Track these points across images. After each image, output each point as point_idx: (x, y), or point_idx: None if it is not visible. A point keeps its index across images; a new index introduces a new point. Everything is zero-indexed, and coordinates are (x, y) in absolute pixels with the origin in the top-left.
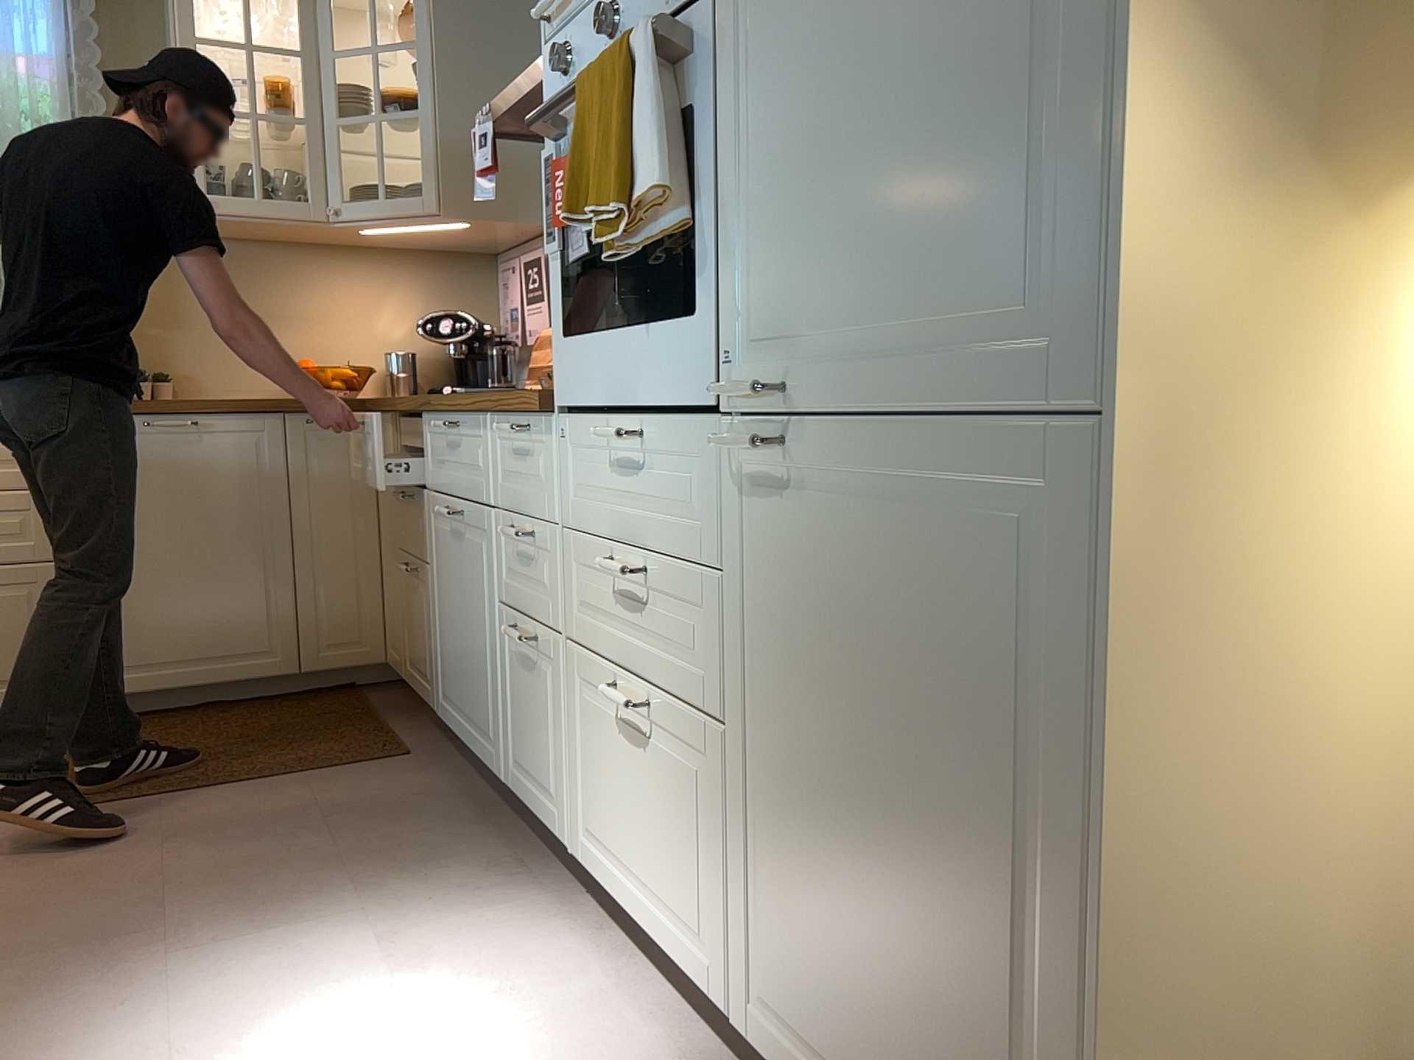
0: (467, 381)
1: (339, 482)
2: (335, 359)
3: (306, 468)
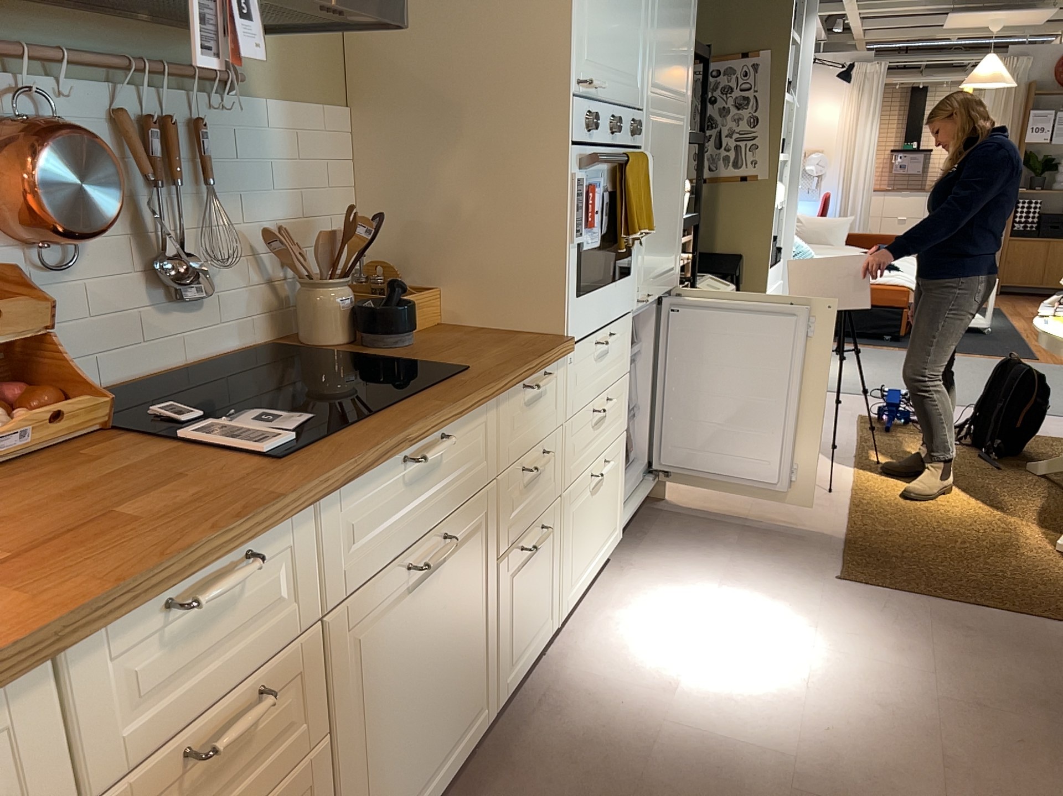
0: None
1: None
2: None
3: None
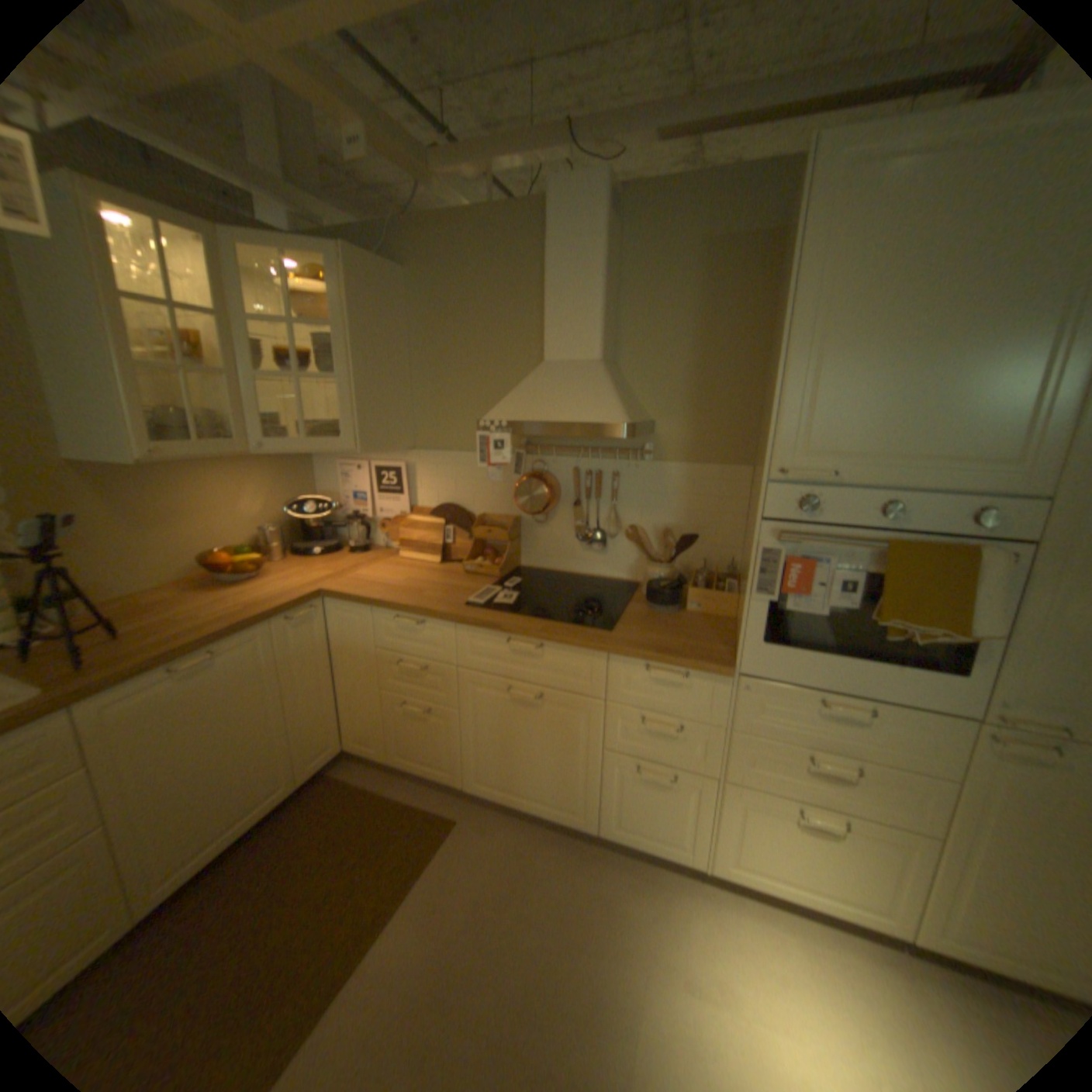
0: (315, 540)
1: (307, 654)
2: (213, 541)
3: (287, 653)
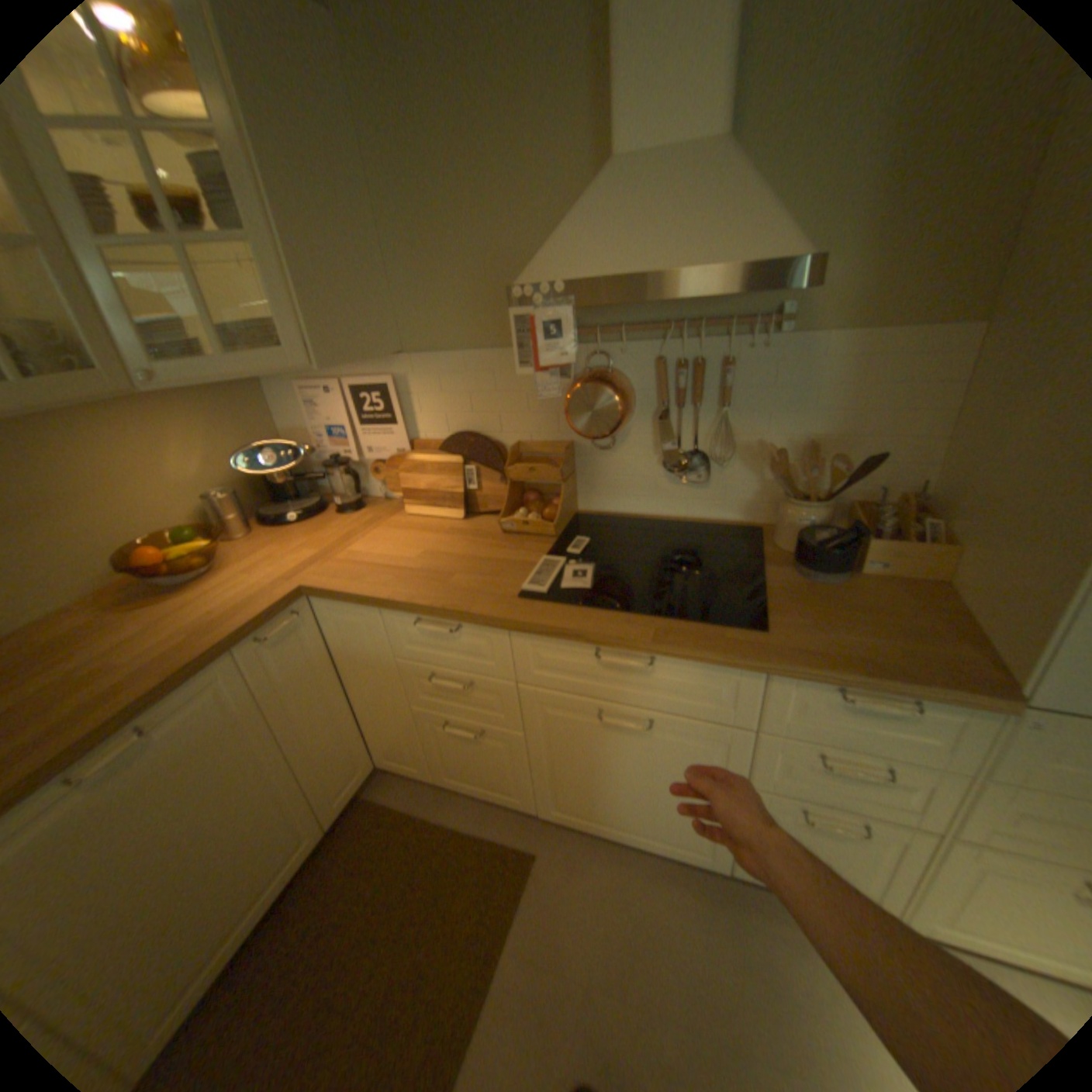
0: (289, 497)
1: (302, 672)
2: (140, 522)
3: (271, 680)
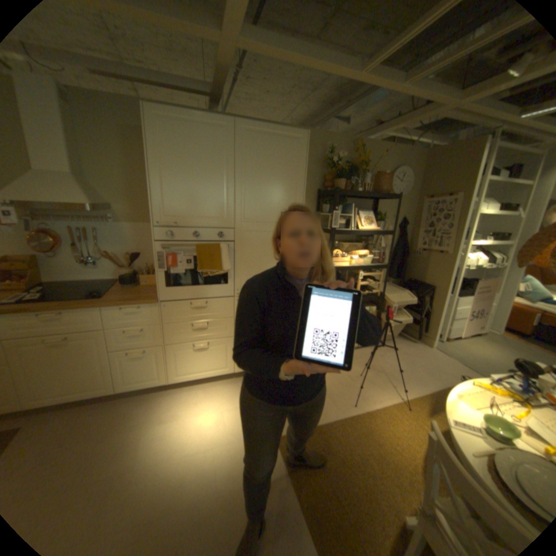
0: None
1: None
2: None
3: None
